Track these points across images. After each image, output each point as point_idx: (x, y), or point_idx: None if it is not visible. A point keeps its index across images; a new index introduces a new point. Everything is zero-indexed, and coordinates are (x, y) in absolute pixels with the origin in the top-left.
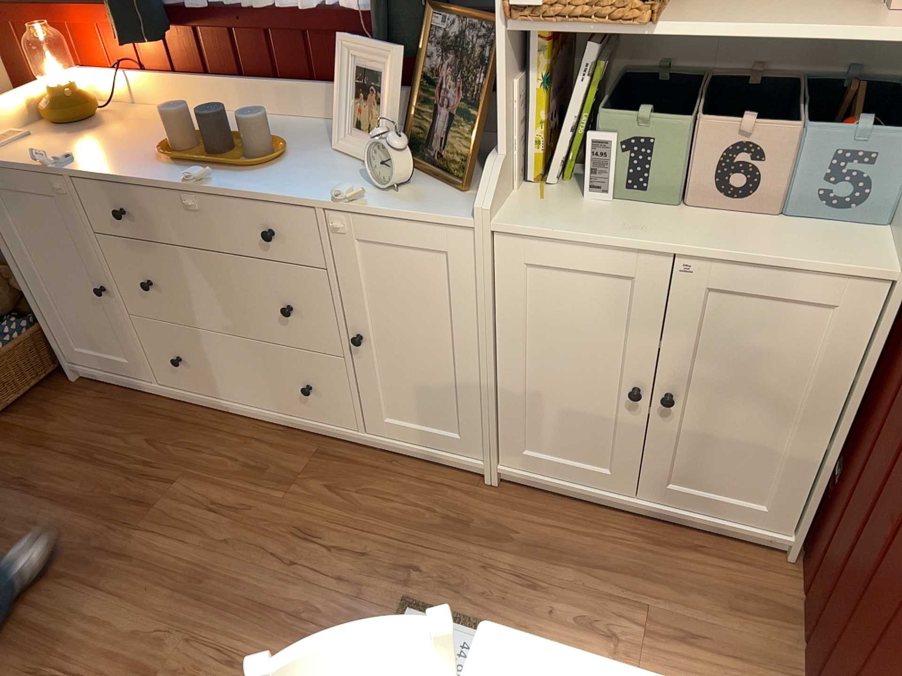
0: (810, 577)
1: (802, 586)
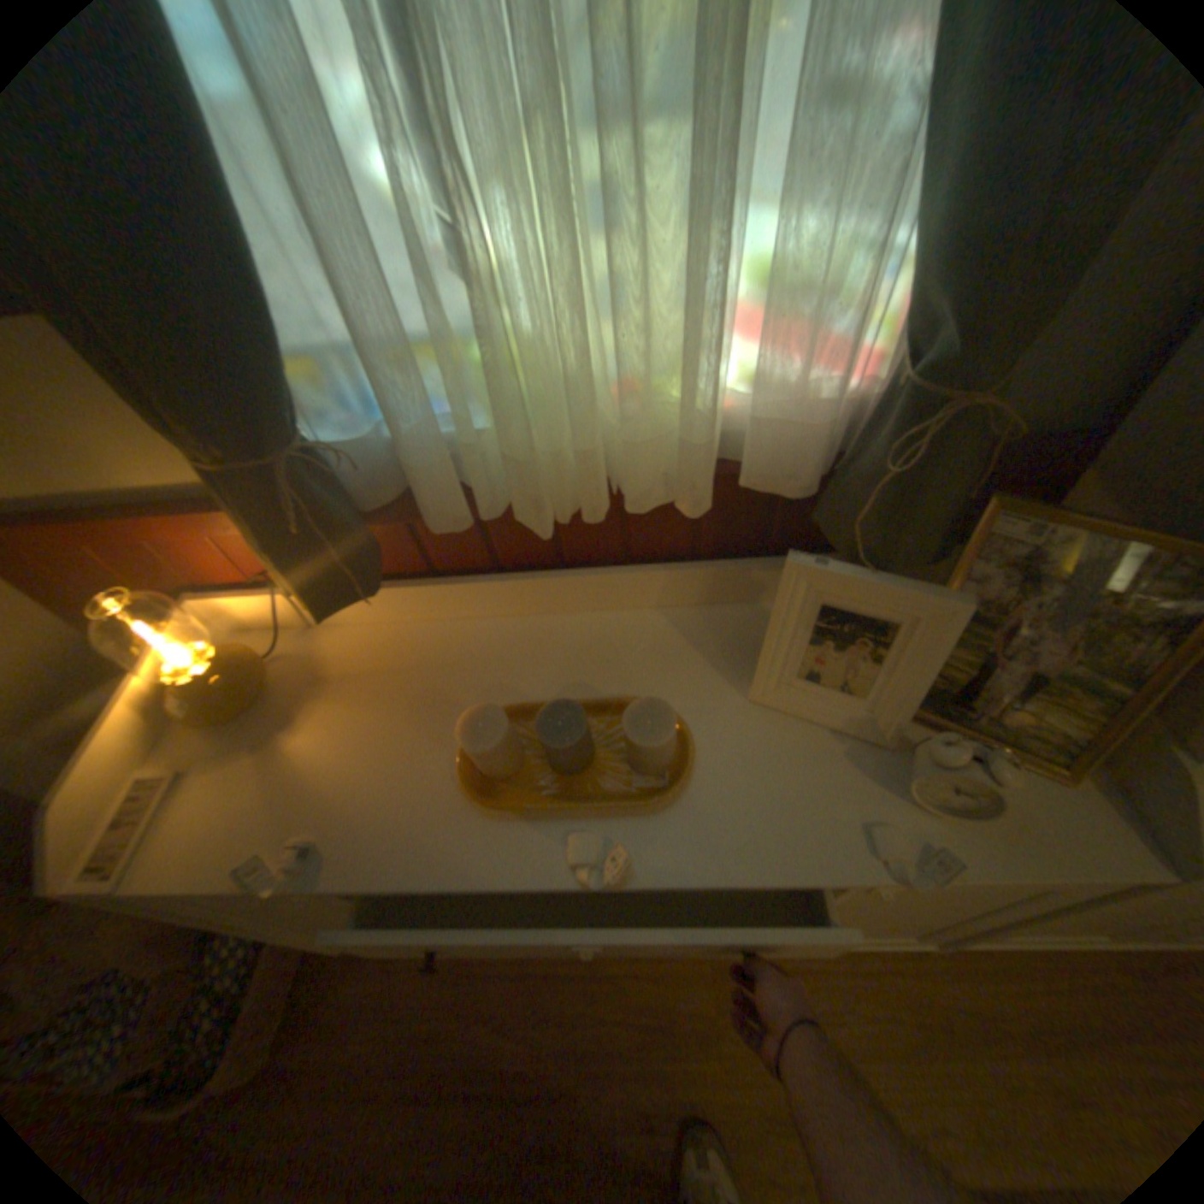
0: None
1: None
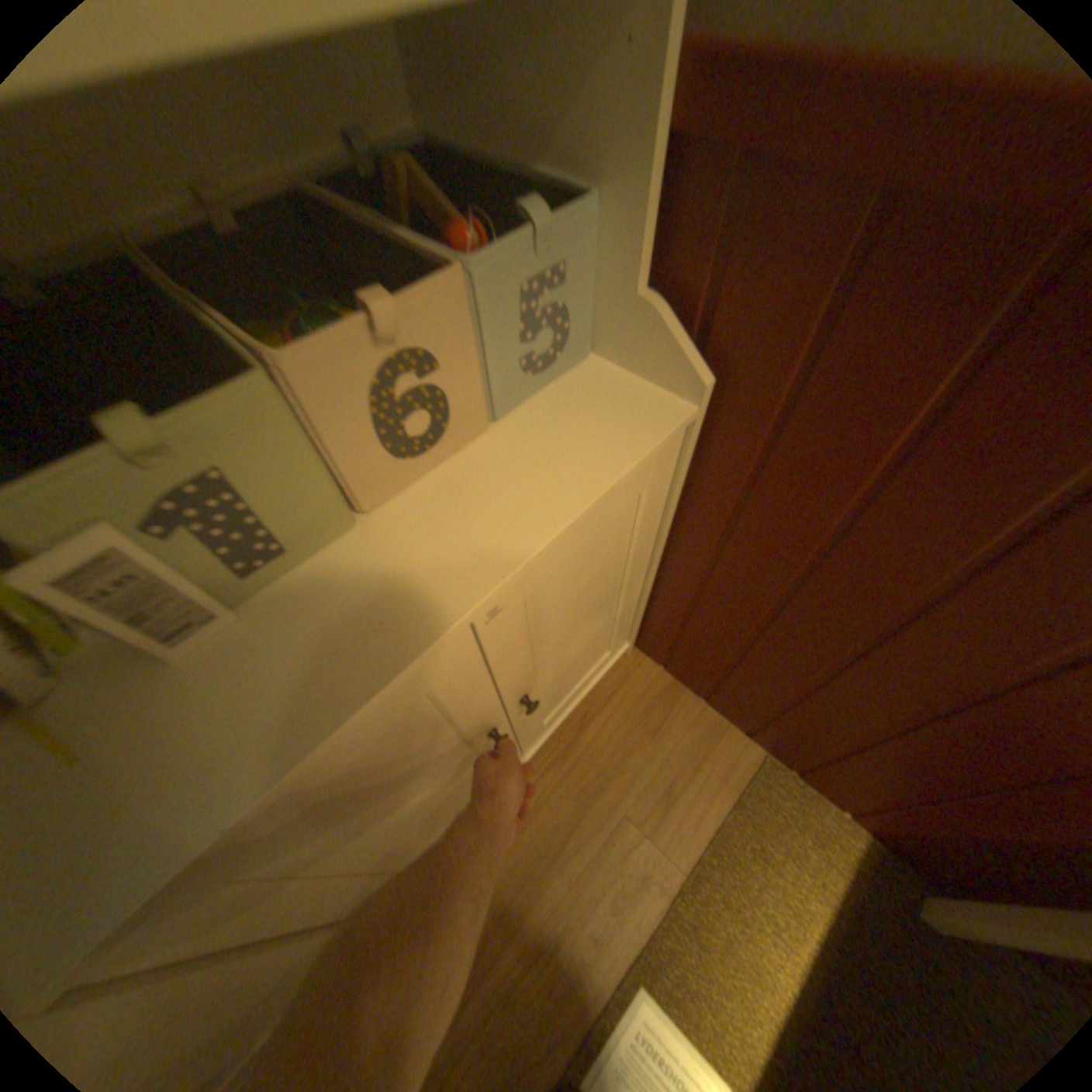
0: (657, 657)
1: (654, 664)
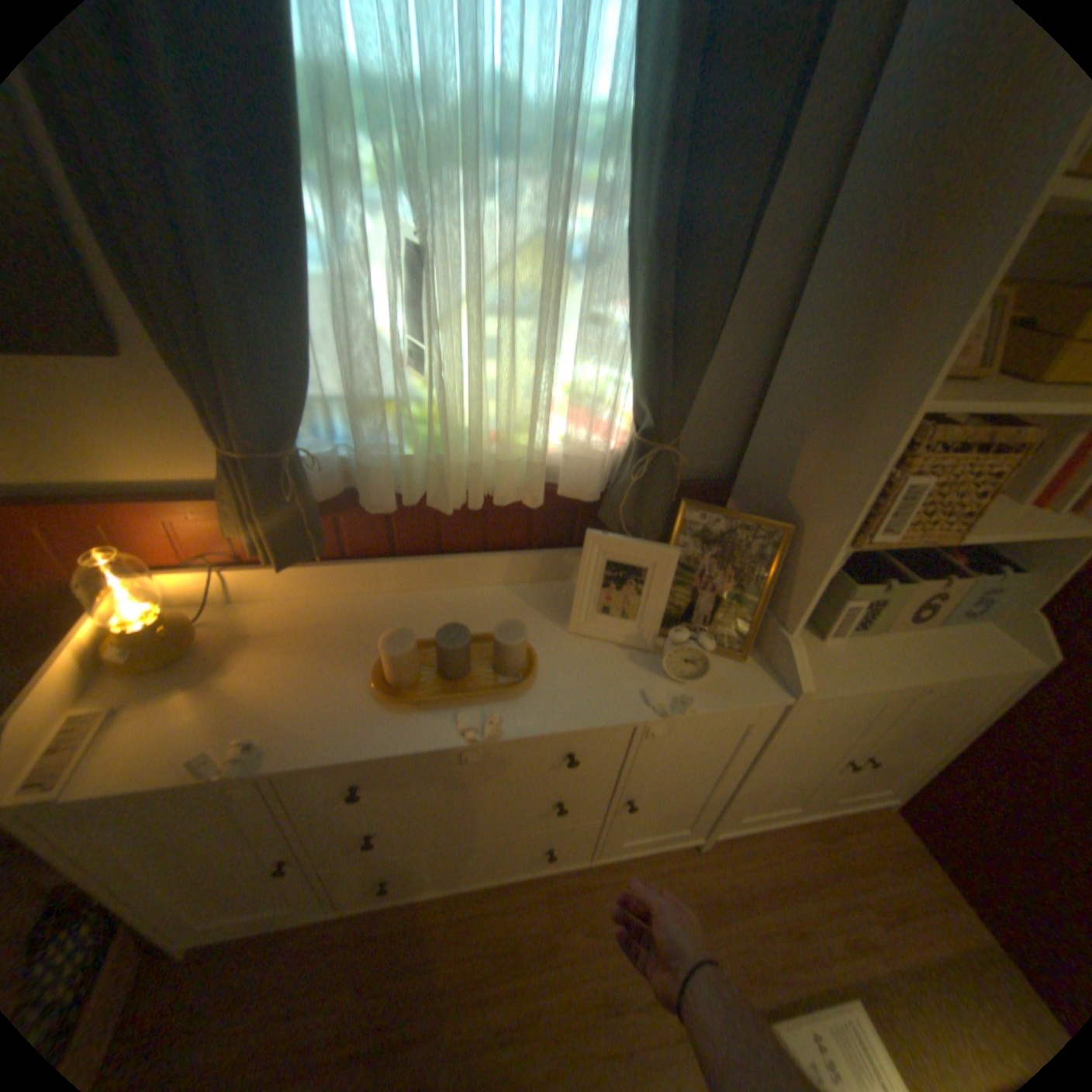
0: (918, 827)
1: (911, 832)
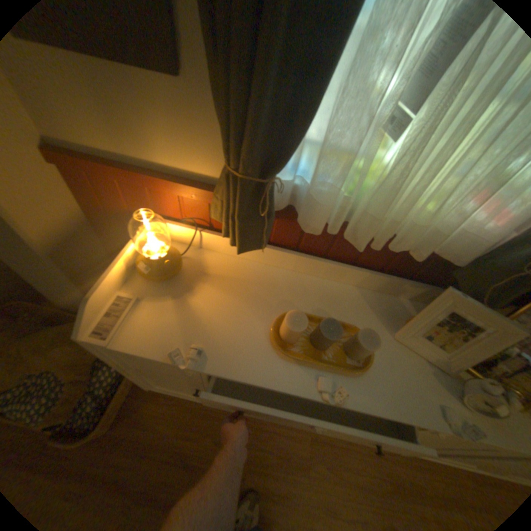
0: None
1: None
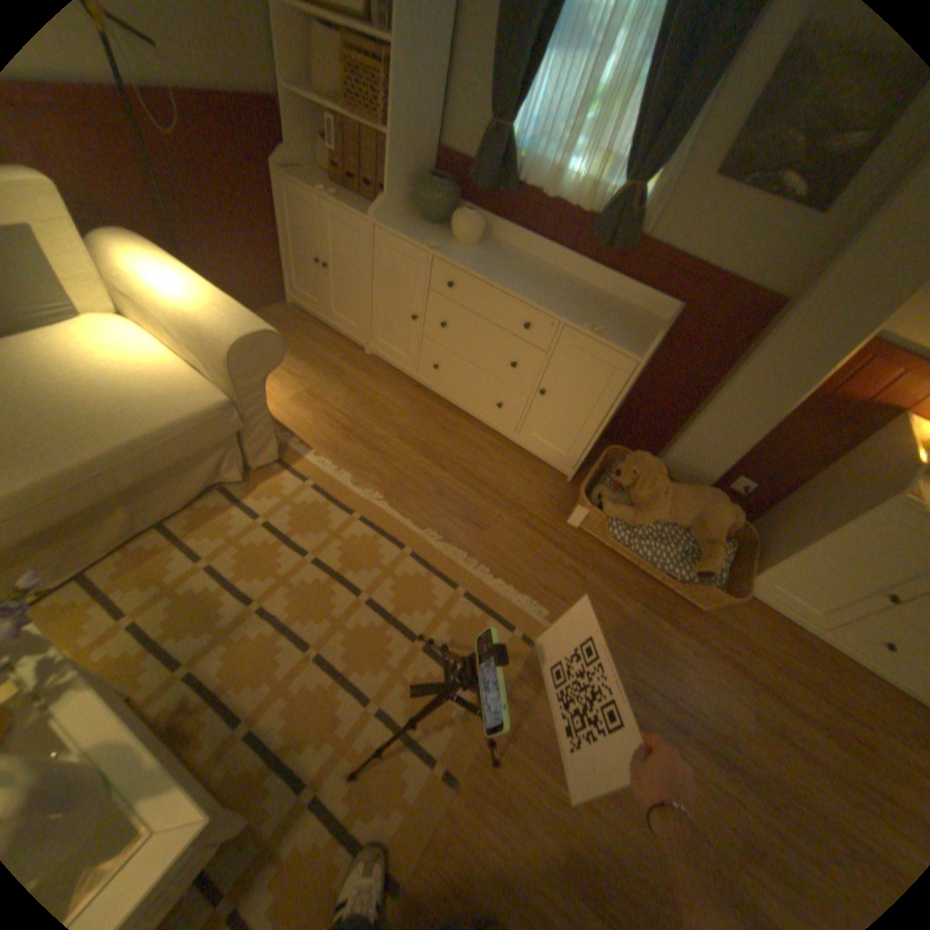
0: None
1: None
